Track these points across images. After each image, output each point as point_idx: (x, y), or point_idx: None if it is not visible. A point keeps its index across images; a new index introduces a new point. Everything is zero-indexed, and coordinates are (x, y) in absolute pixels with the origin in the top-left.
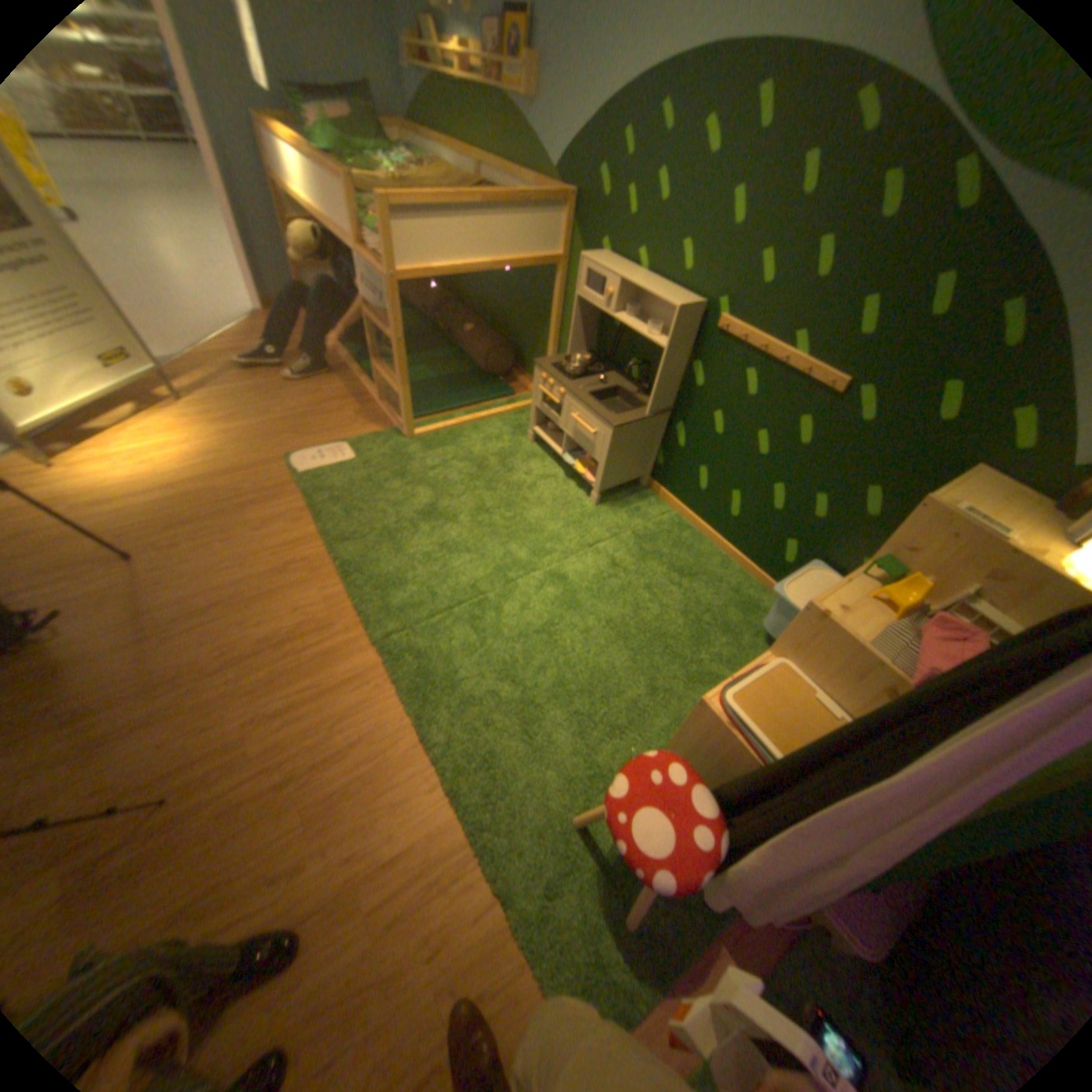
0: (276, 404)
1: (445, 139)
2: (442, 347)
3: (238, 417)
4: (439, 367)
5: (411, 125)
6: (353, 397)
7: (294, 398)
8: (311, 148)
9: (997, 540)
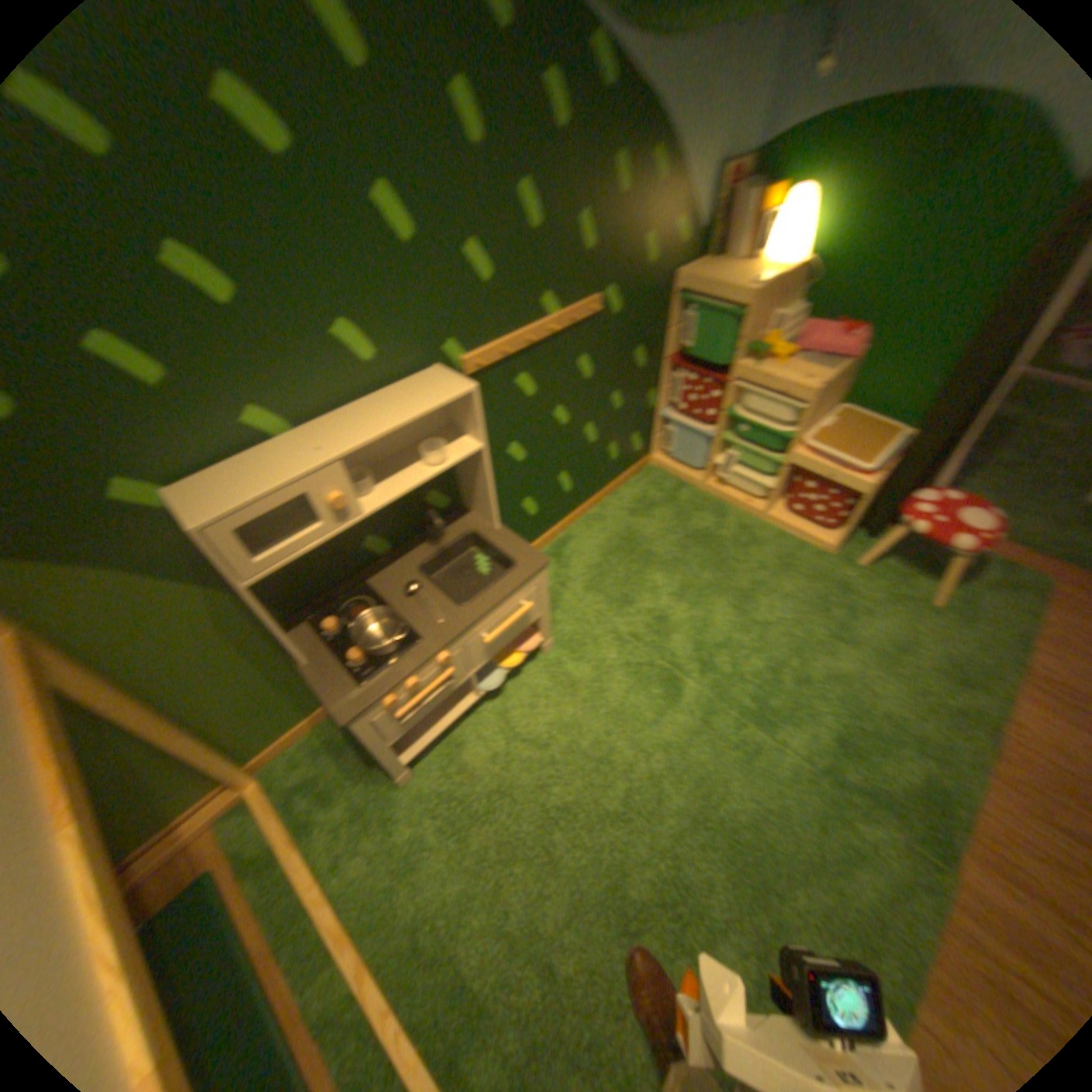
0: None
1: None
2: None
3: None
4: None
5: None
6: None
7: None
8: None
9: (782, 277)
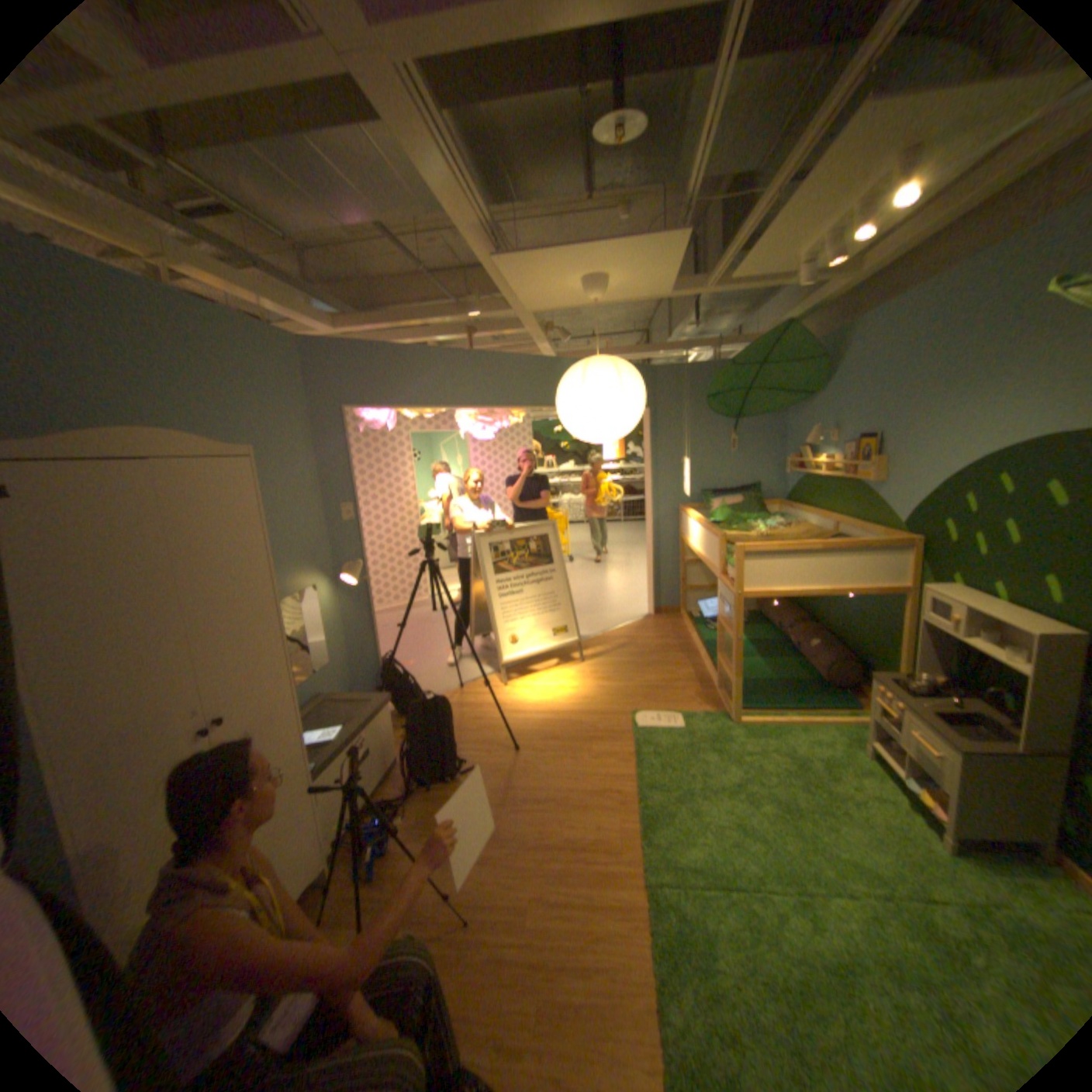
0: (639, 676)
1: (812, 509)
2: (790, 656)
3: (612, 680)
4: (782, 672)
5: (788, 502)
6: (697, 682)
7: (653, 674)
8: (706, 522)
9: None
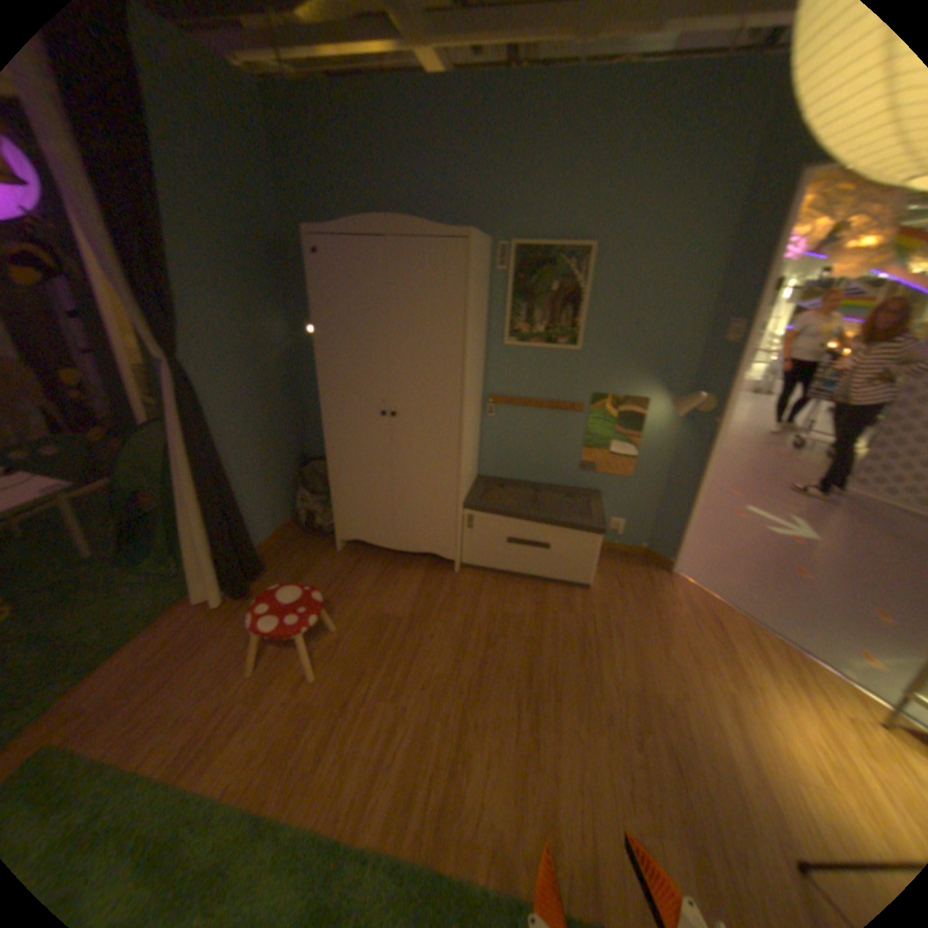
0: None
1: None
2: None
3: None
4: None
5: None
6: None
7: None
8: None
9: None
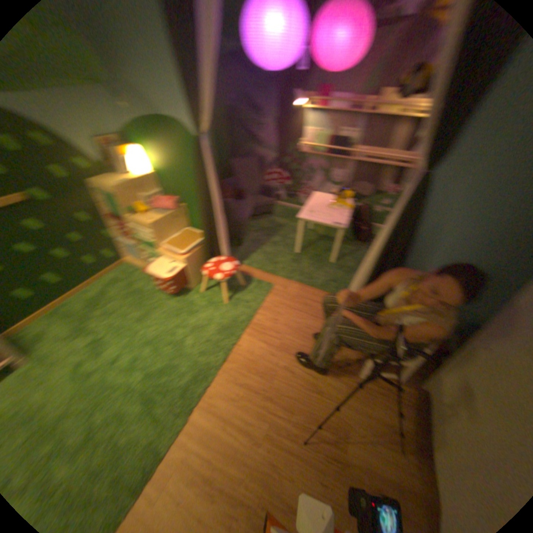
0: None
1: None
2: None
3: None
4: None
5: None
6: None
7: None
8: None
9: (128, 181)
